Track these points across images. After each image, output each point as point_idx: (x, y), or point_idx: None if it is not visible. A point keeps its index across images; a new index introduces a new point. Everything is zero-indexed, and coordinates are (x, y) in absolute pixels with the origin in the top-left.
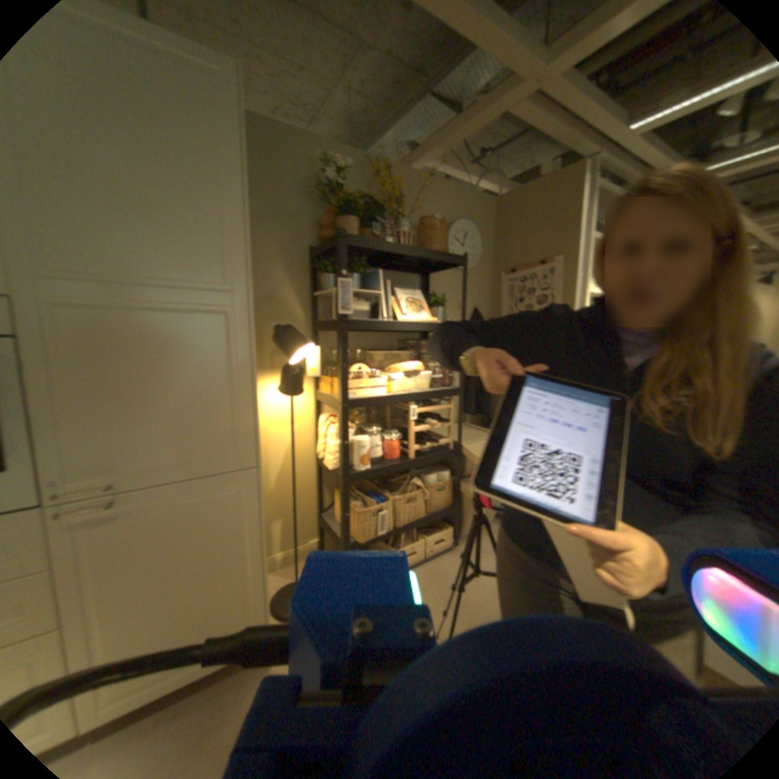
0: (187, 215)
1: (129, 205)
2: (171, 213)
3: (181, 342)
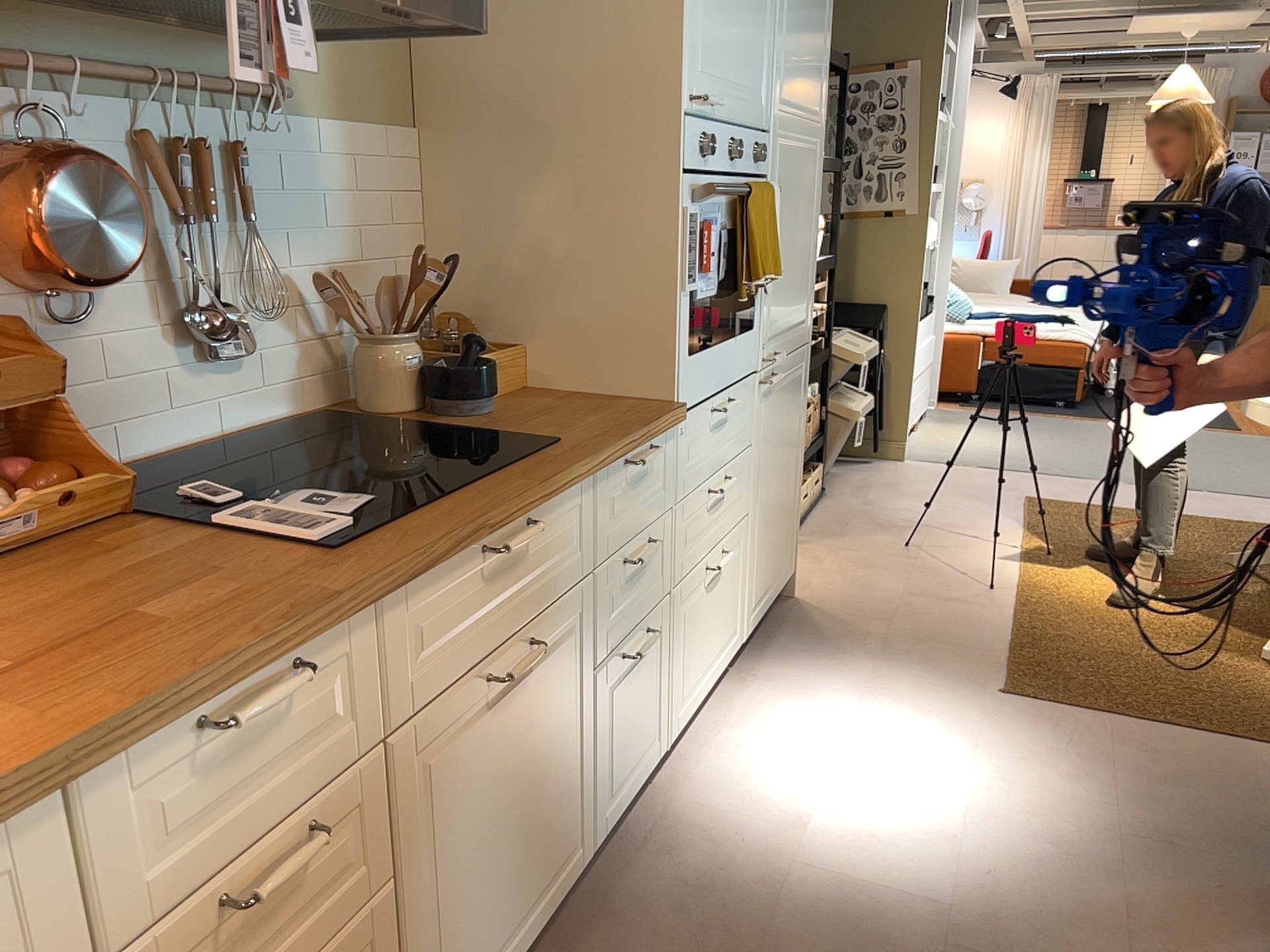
0: (815, 40)
1: (803, 32)
2: (812, 38)
3: (802, 188)
